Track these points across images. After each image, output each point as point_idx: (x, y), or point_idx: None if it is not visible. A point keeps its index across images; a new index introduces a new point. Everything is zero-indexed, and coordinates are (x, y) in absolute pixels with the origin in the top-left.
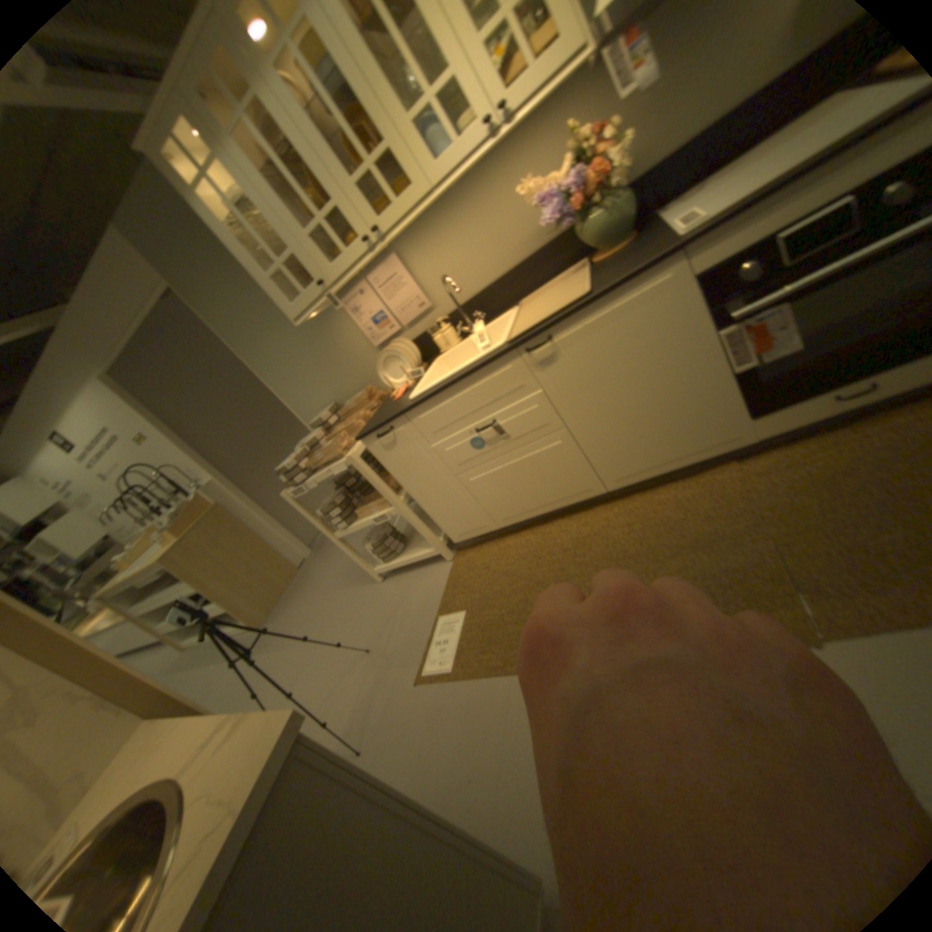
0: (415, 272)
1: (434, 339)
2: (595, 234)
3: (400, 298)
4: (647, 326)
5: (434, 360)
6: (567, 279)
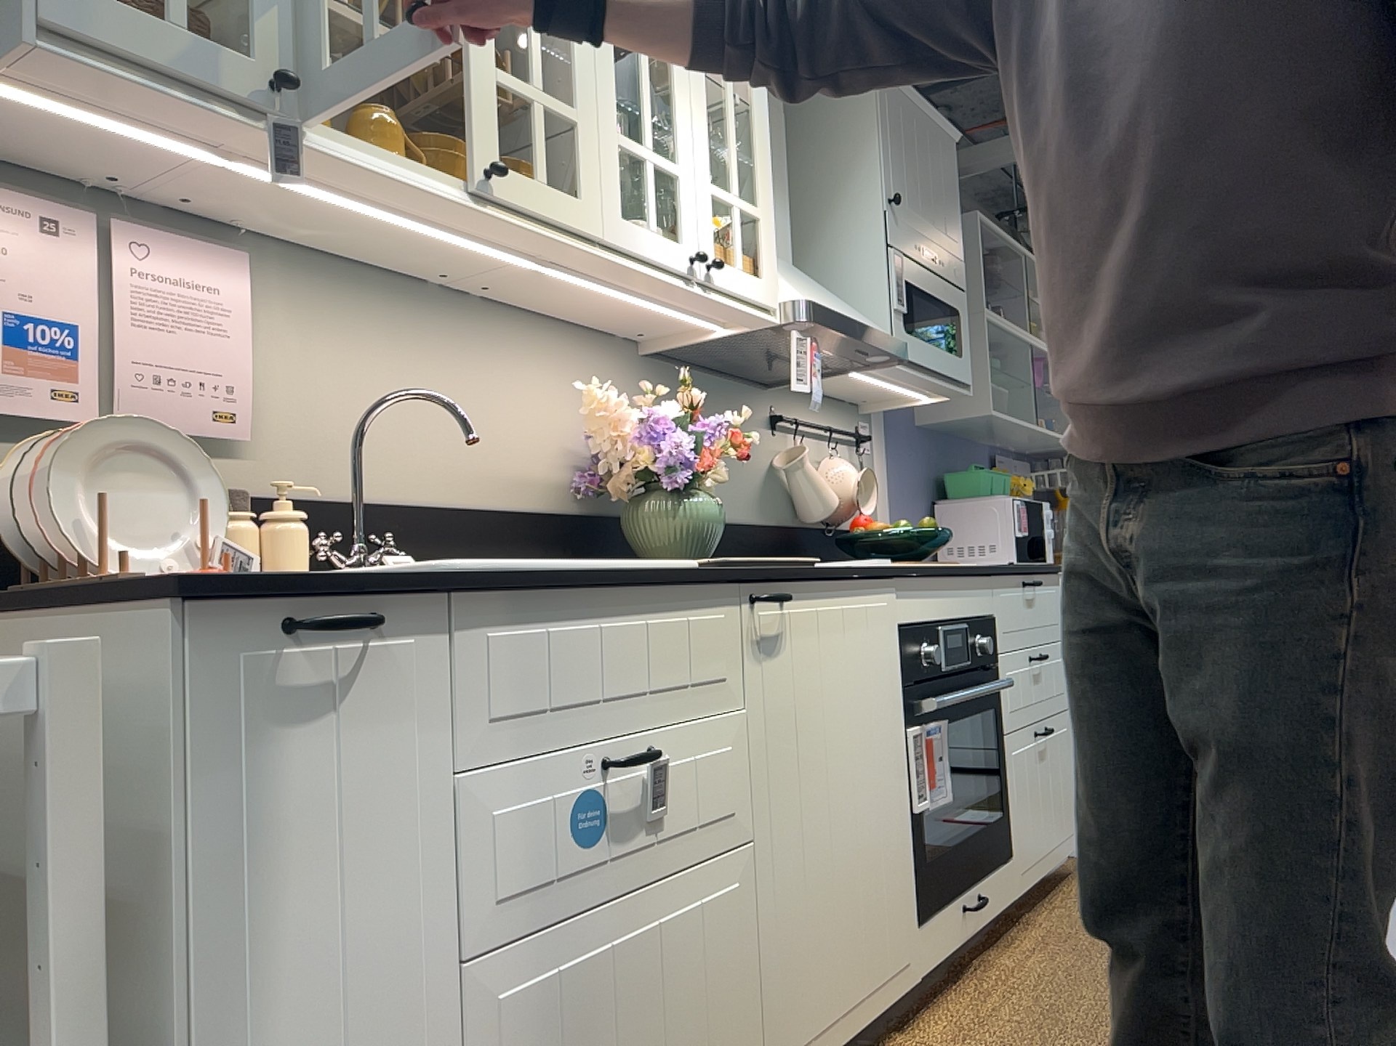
0: (255, 340)
1: (238, 524)
2: (688, 529)
3: (178, 352)
4: (866, 669)
5: None
6: None
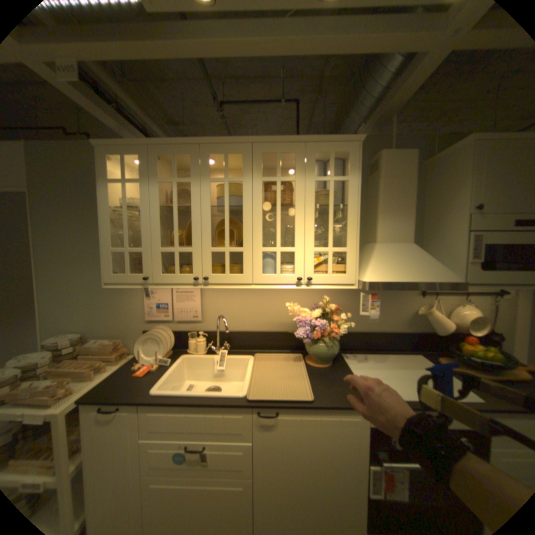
0: (205, 298)
1: (189, 342)
2: (315, 353)
3: (185, 305)
4: (335, 441)
5: (181, 356)
6: (288, 363)
